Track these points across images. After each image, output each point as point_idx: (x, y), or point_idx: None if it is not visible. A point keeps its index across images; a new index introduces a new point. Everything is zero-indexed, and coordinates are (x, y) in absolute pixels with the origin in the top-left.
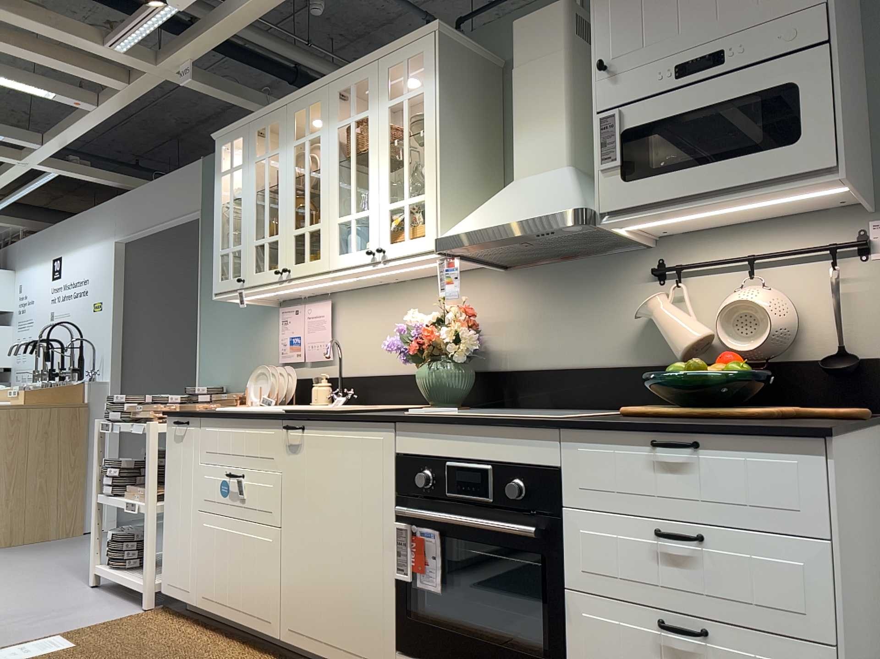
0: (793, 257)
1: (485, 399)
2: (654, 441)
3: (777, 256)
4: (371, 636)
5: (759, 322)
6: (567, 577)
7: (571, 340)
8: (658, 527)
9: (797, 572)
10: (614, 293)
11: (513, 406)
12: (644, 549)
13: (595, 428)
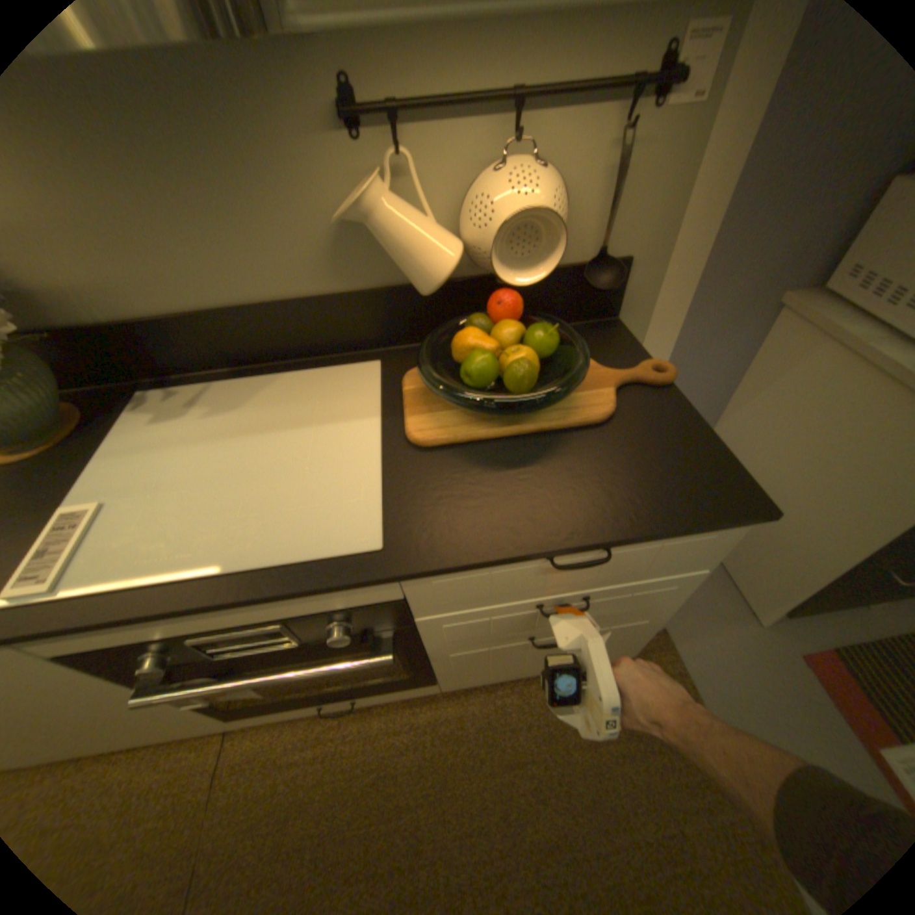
0: (573, 90)
1: (87, 372)
2: (558, 566)
3: (558, 89)
4: (180, 729)
5: (541, 236)
6: (425, 647)
7: (206, 257)
8: (538, 603)
9: (667, 592)
10: (262, 158)
11: (154, 375)
12: (519, 617)
13: (463, 569)
